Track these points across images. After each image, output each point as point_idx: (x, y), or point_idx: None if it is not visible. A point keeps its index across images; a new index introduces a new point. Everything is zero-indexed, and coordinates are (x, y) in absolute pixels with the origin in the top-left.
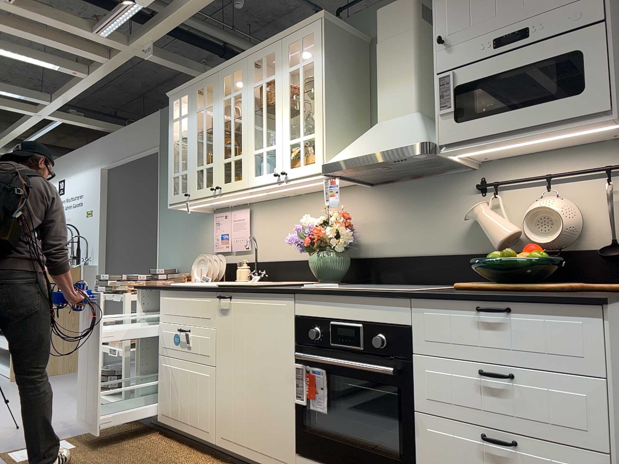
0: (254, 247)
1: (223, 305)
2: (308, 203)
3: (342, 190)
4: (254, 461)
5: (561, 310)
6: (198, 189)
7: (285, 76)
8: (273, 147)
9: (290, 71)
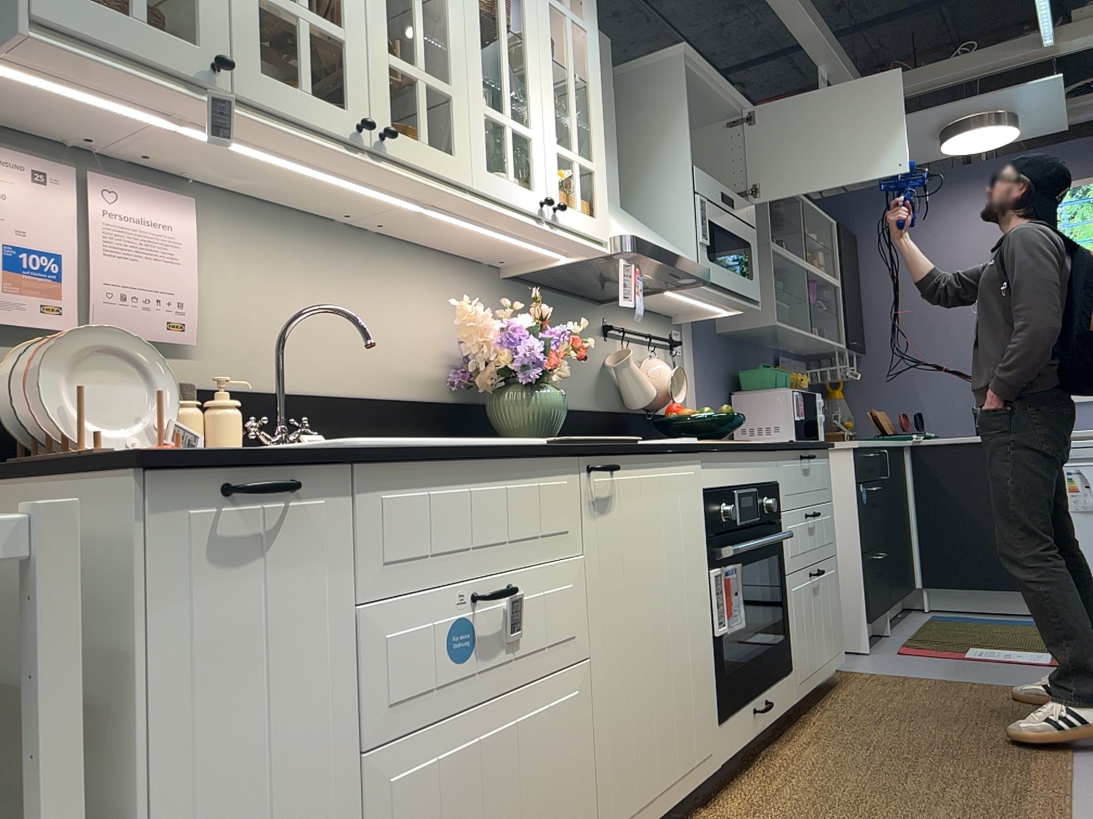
0: (201, 338)
1: (599, 489)
2: (387, 264)
3: (458, 264)
4: (672, 808)
5: (823, 454)
6: (270, 79)
7: (545, 4)
8: (528, 135)
9: (552, 4)
